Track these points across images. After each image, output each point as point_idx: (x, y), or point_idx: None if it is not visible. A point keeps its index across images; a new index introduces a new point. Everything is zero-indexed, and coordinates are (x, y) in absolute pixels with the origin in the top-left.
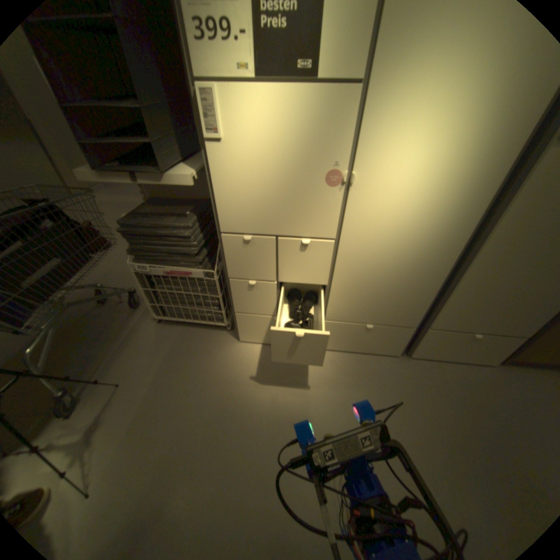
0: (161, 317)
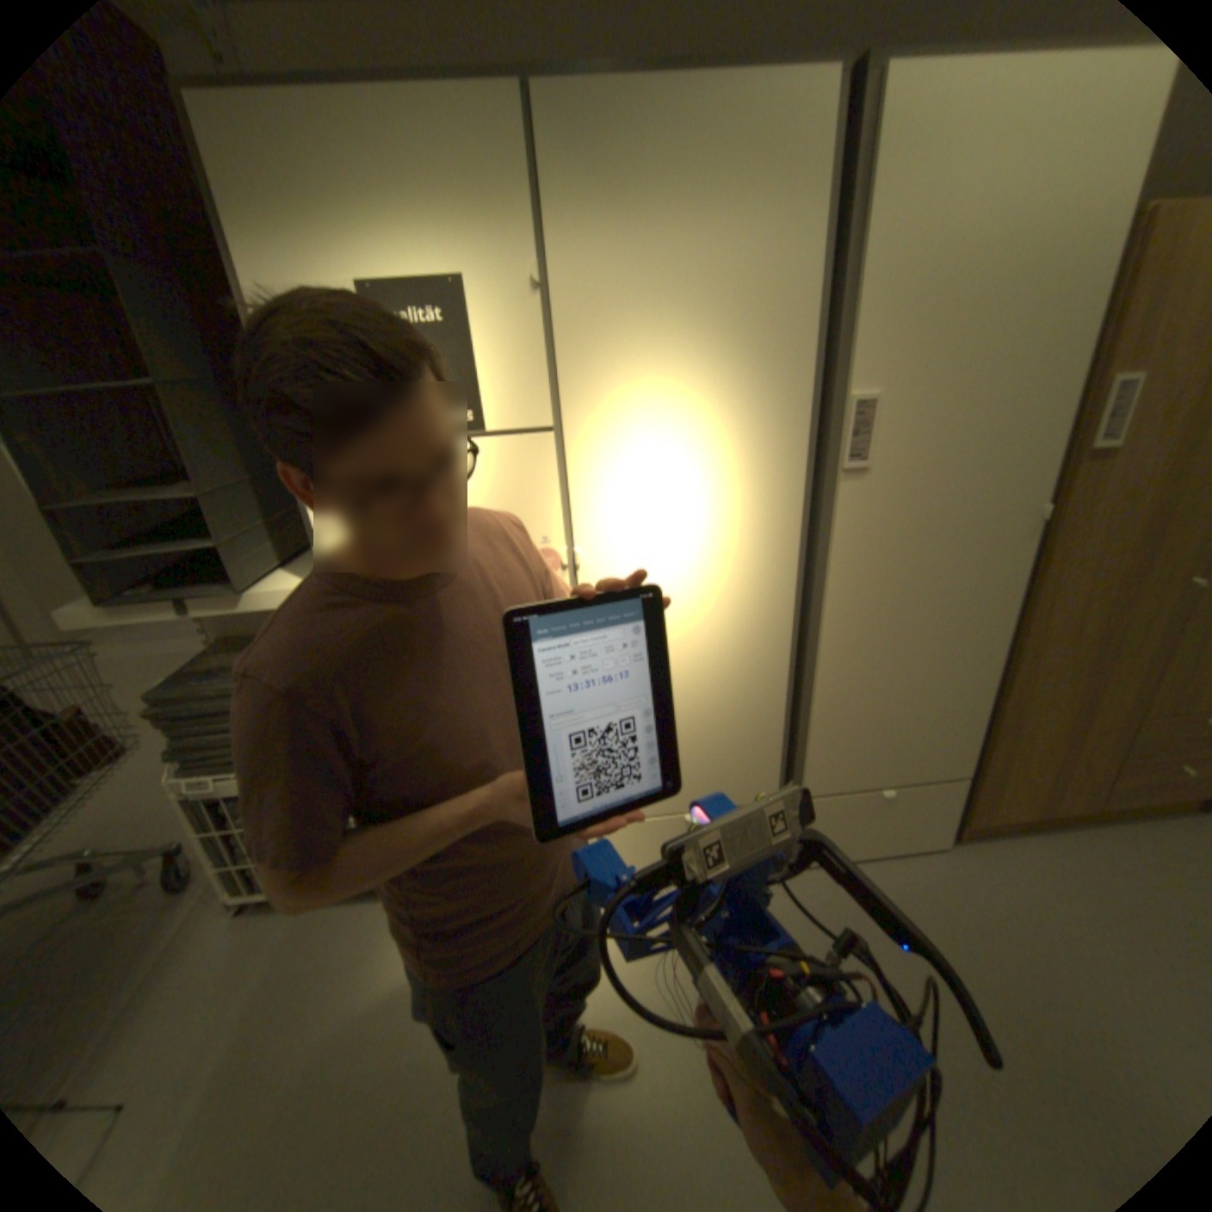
0: (242, 900)
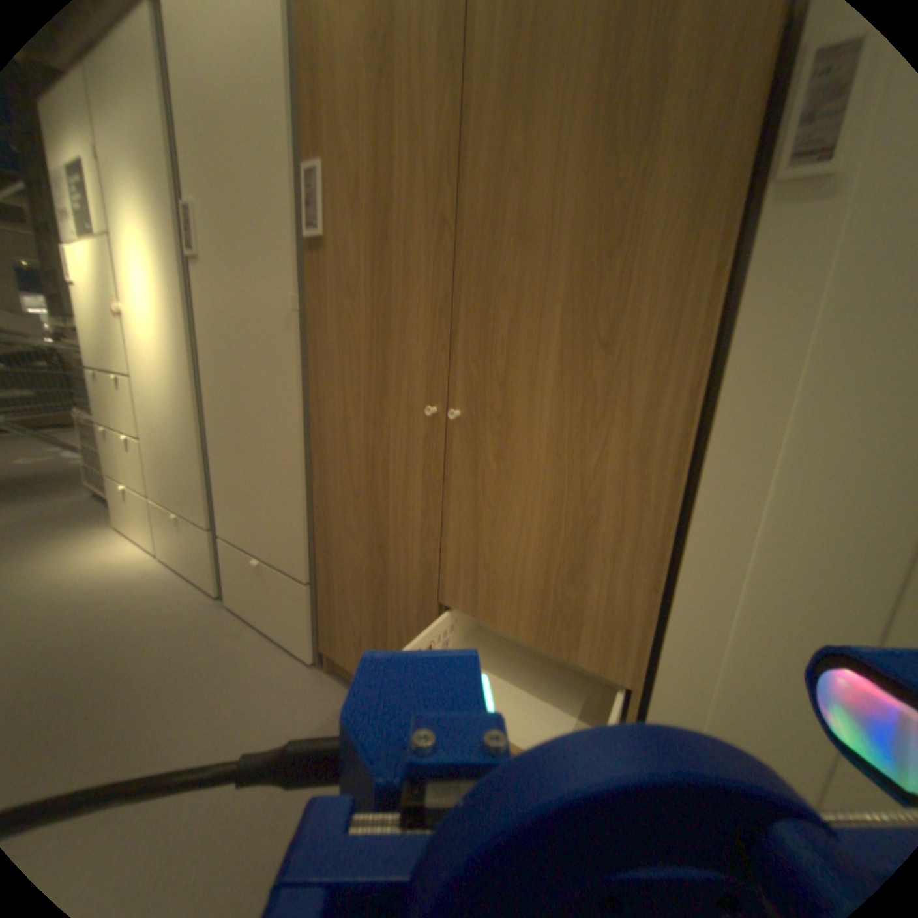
0: (84, 486)
